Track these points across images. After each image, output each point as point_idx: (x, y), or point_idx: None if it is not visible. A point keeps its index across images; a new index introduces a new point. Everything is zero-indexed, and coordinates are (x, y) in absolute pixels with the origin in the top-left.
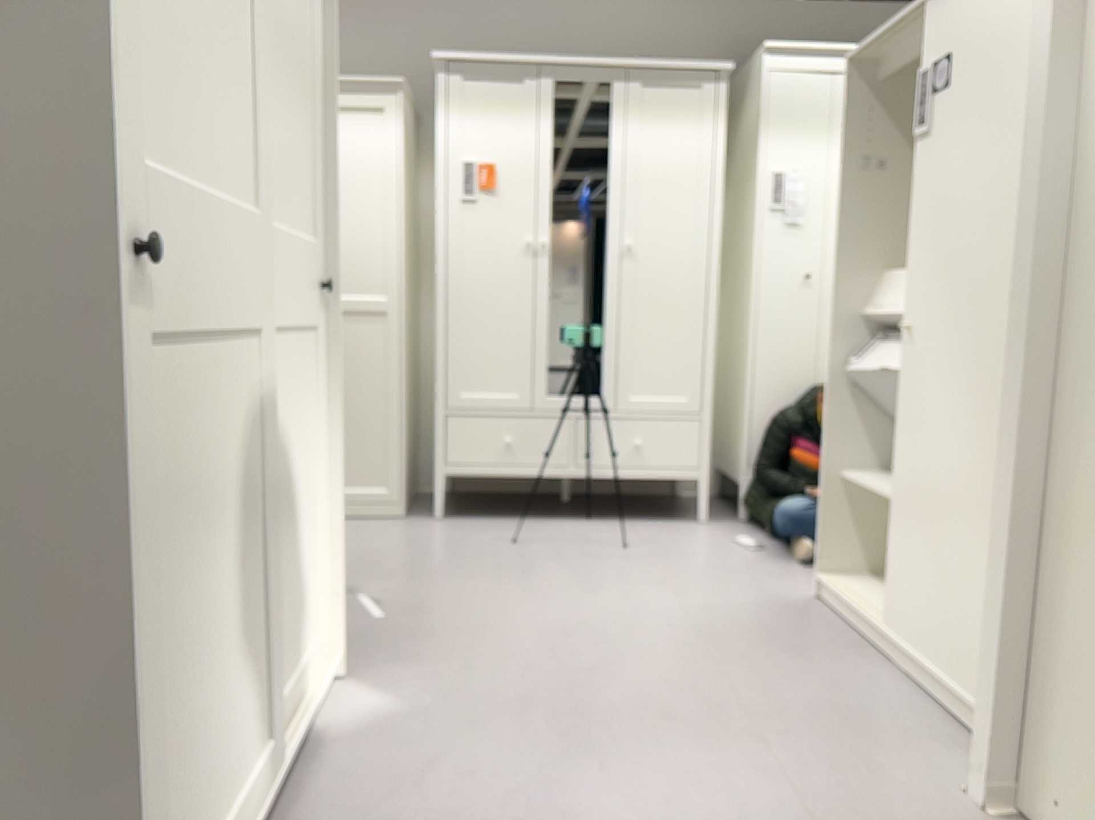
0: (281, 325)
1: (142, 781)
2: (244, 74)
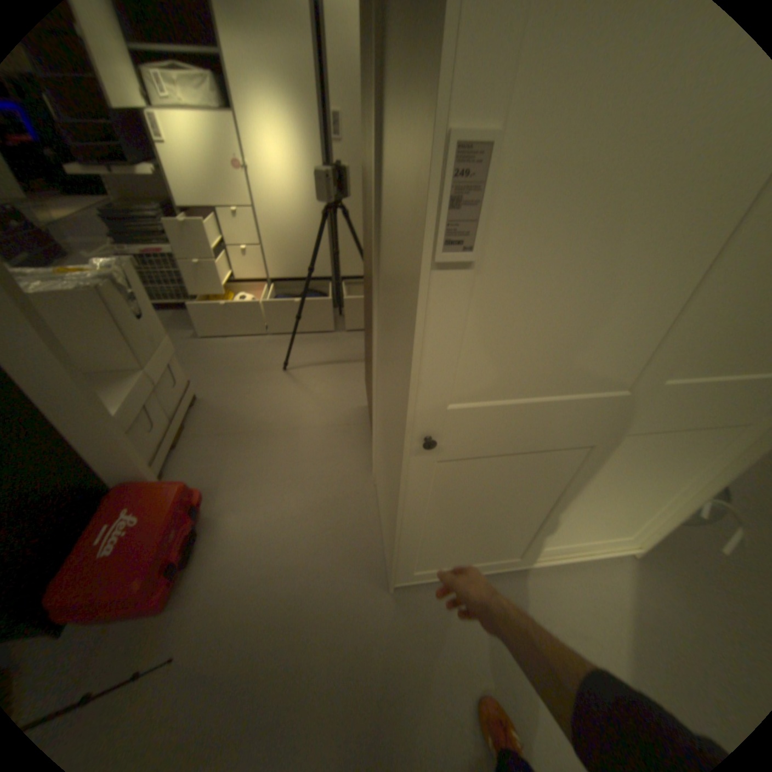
0: (679, 426)
1: (415, 548)
2: (684, 306)
